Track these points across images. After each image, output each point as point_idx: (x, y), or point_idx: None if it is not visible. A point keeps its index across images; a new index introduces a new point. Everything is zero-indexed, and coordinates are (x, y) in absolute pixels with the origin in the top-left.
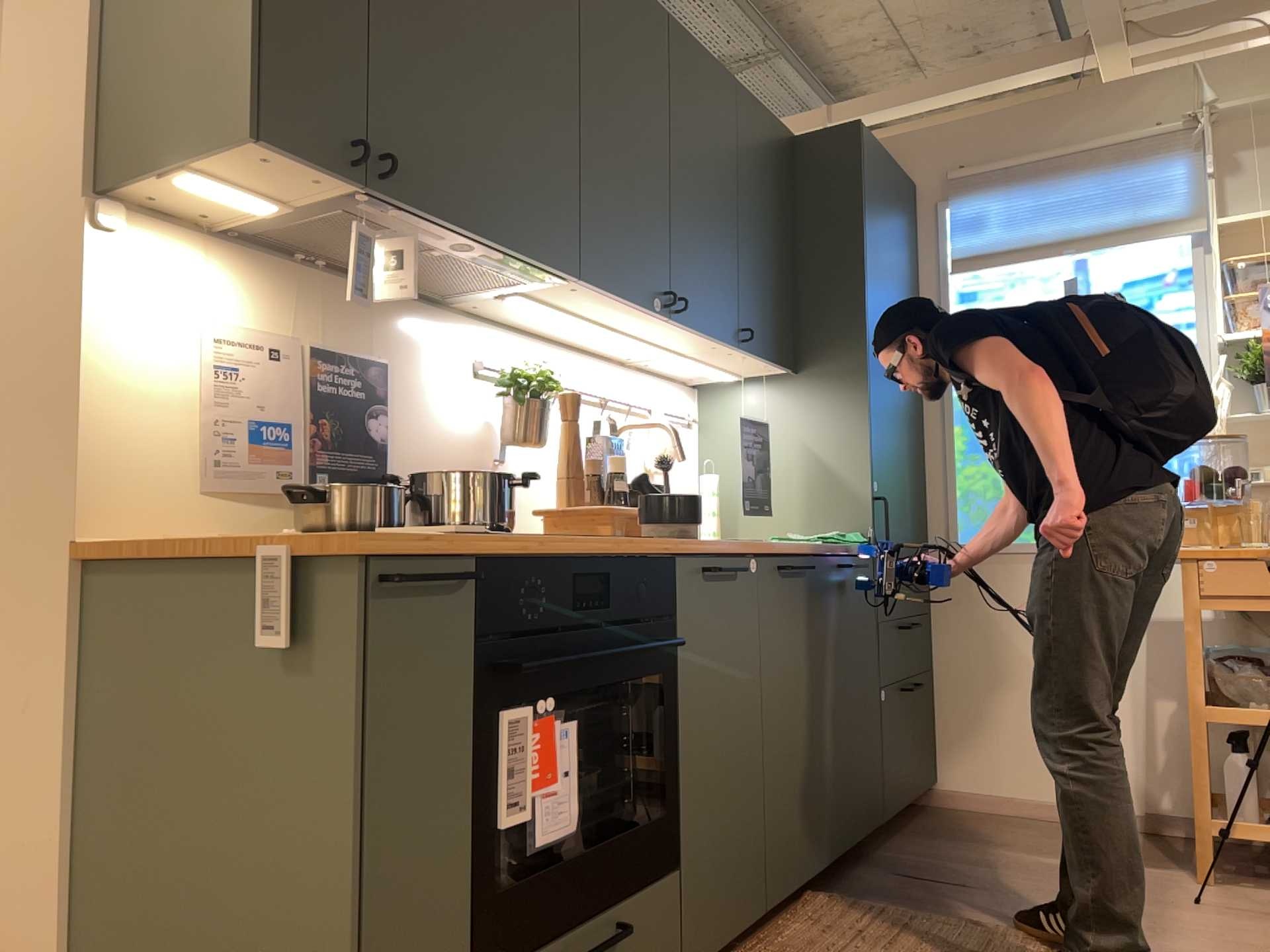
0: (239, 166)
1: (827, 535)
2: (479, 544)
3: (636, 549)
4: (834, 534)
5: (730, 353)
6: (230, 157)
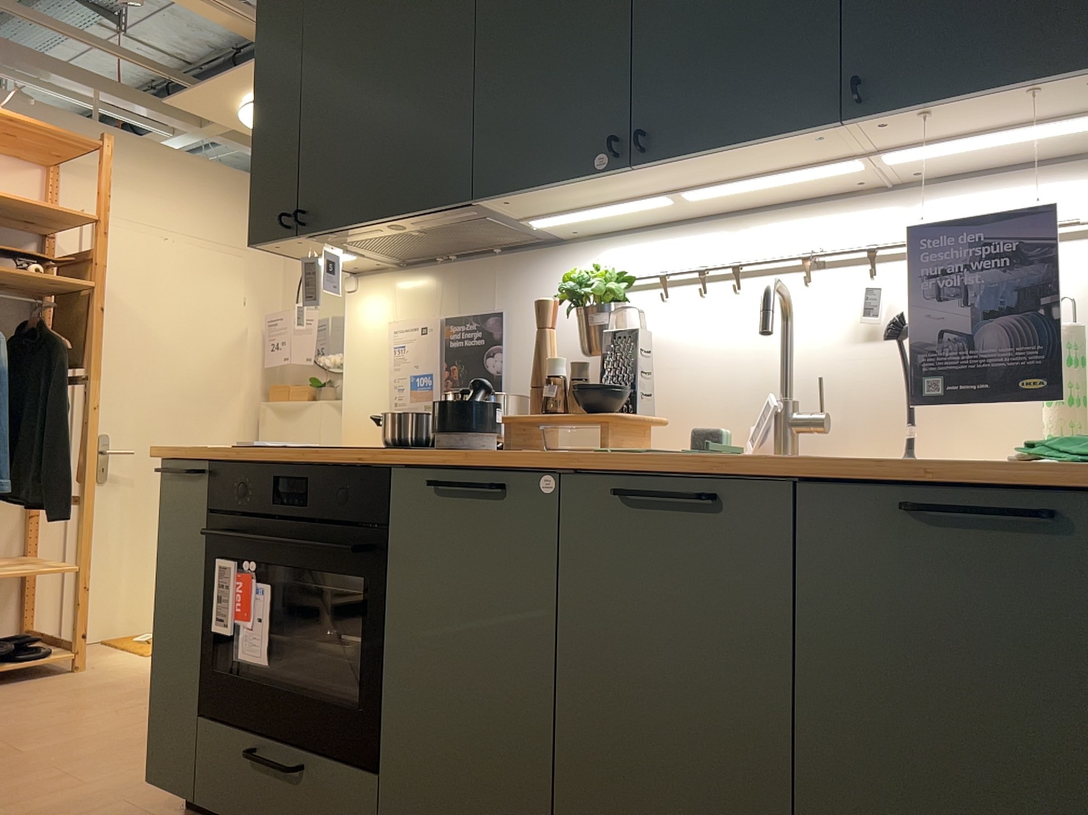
0: (291, 252)
1: None
2: (202, 452)
3: (346, 458)
4: None
5: (891, 127)
6: (279, 252)
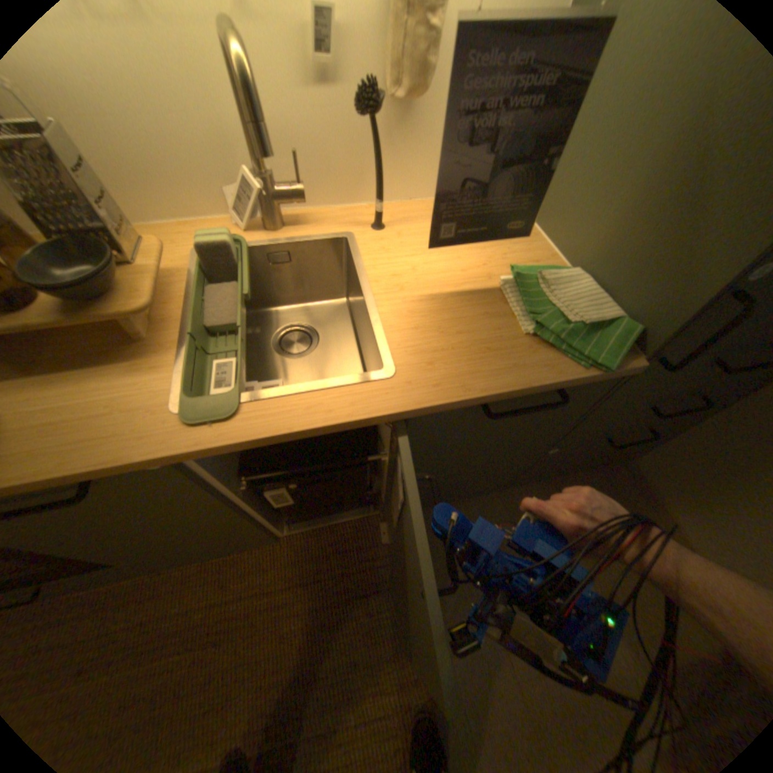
0: None
1: (597, 296)
2: None
3: None
4: (581, 317)
5: None
6: None
